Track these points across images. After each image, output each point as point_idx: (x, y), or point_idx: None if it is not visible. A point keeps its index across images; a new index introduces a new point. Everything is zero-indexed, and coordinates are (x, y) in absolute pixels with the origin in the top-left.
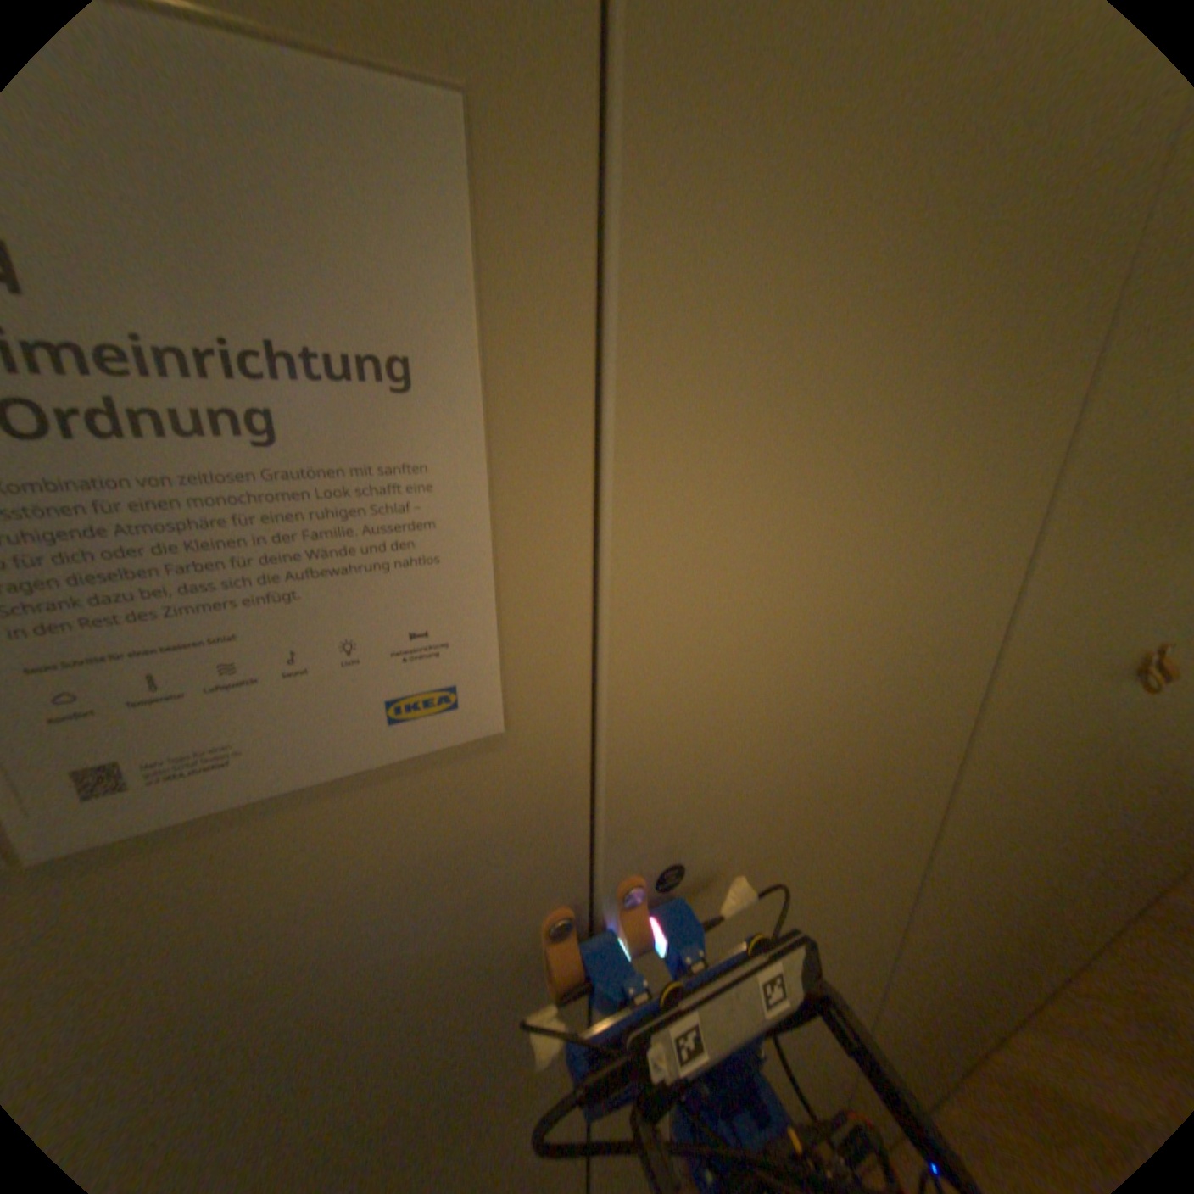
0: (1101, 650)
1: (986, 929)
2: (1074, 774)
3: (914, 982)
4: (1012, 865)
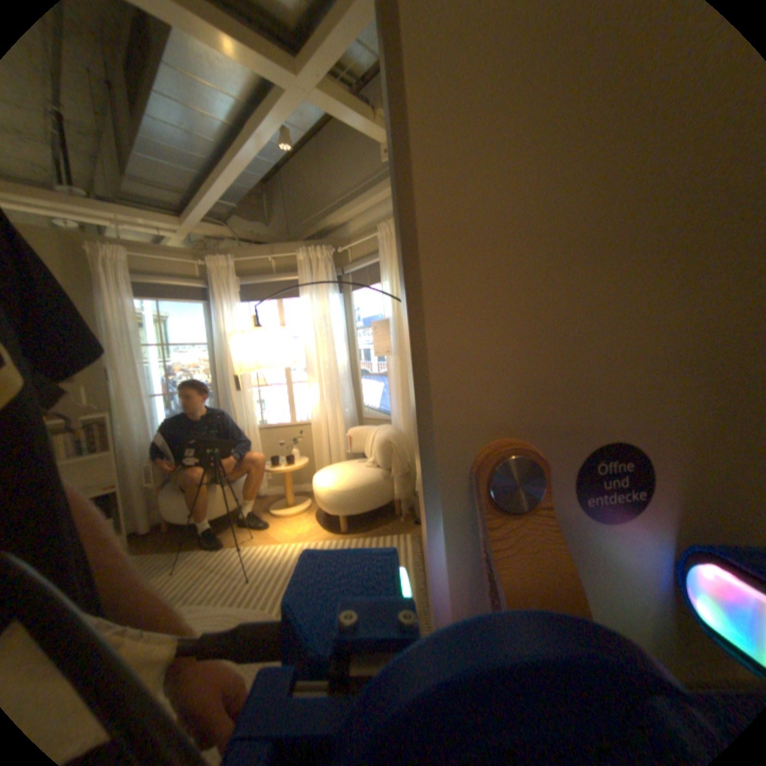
0: None
1: None
2: None
3: None
4: None
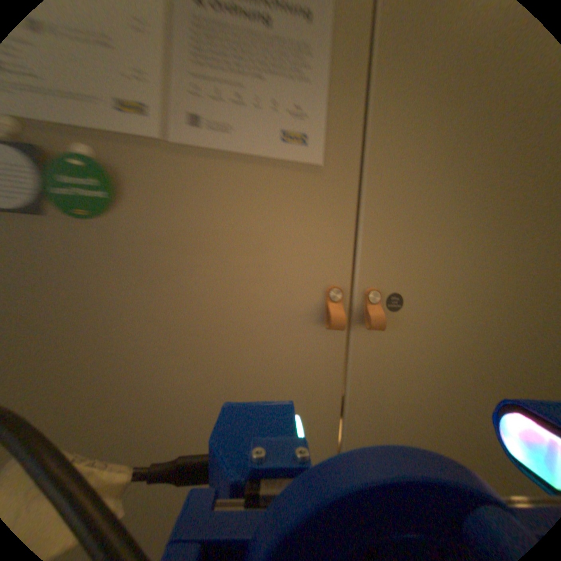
0: None
1: None
2: None
3: None
4: None
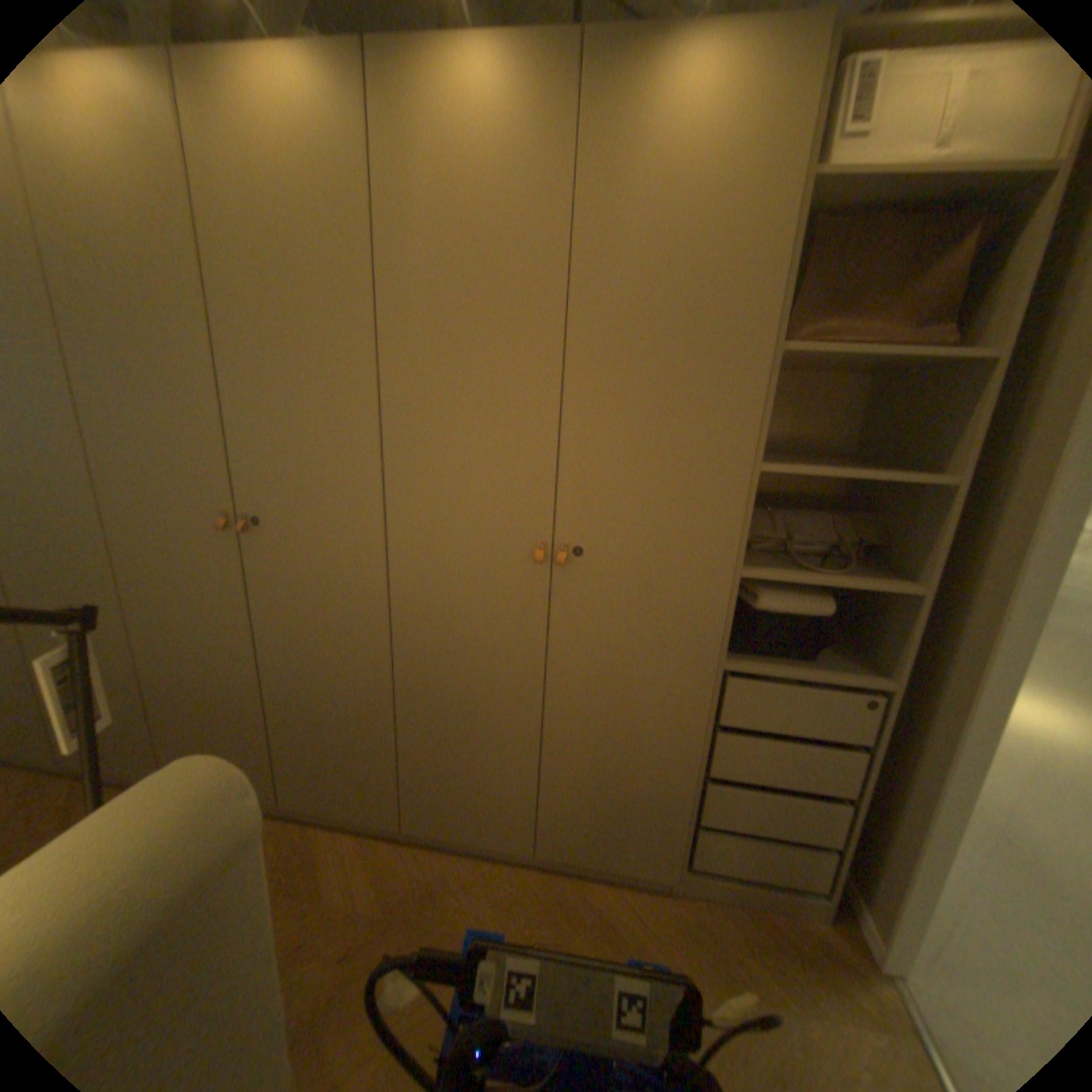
0: (163, 492)
1: (192, 650)
2: (204, 571)
3: (142, 643)
4: (185, 610)
